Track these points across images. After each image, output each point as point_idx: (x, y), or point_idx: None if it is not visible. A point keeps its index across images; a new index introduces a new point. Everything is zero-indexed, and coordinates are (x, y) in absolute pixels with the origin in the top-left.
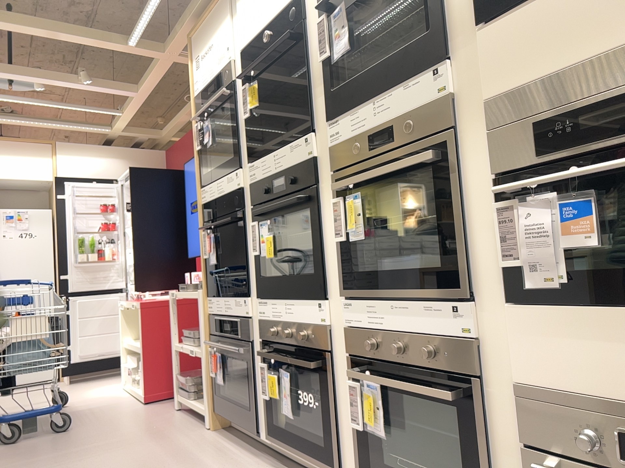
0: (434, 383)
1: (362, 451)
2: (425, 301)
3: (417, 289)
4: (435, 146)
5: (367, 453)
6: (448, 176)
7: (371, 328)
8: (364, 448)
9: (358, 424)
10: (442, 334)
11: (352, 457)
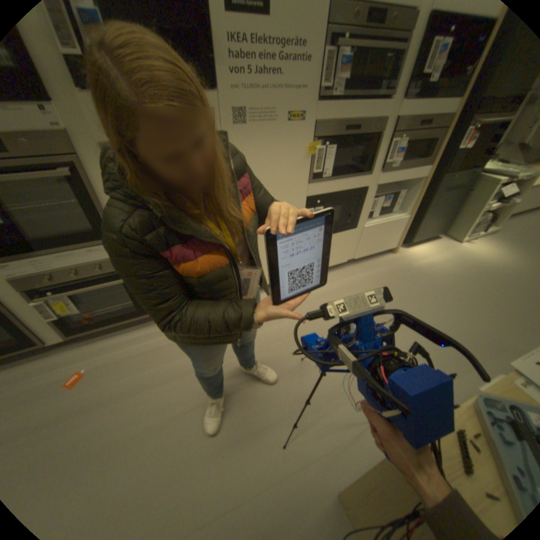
0: (103, 279)
1: (59, 326)
2: (85, 248)
3: (76, 244)
4: (62, 164)
5: (64, 325)
6: (82, 184)
7: (40, 272)
8: (57, 325)
9: (51, 318)
10: (102, 260)
11: (49, 333)
